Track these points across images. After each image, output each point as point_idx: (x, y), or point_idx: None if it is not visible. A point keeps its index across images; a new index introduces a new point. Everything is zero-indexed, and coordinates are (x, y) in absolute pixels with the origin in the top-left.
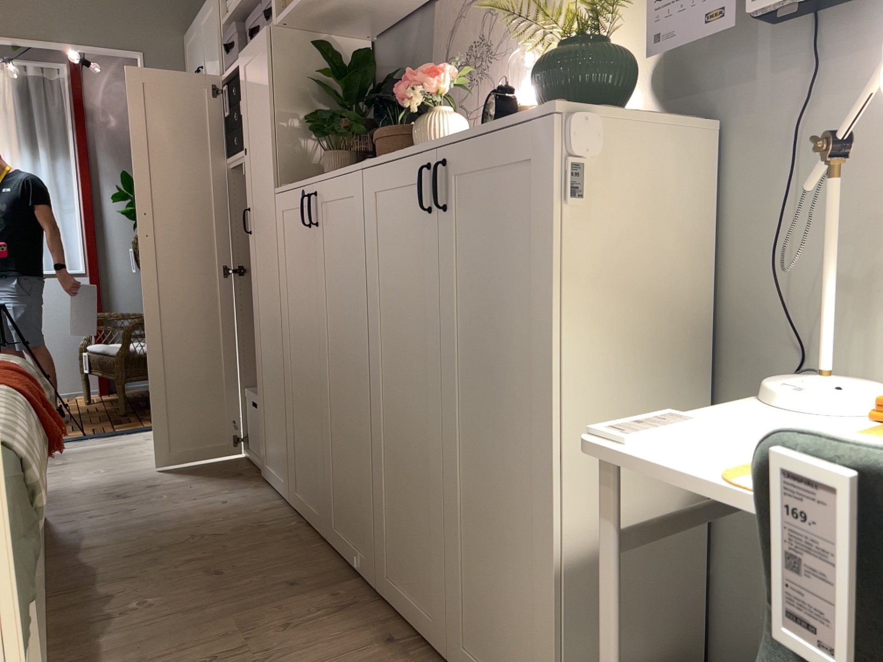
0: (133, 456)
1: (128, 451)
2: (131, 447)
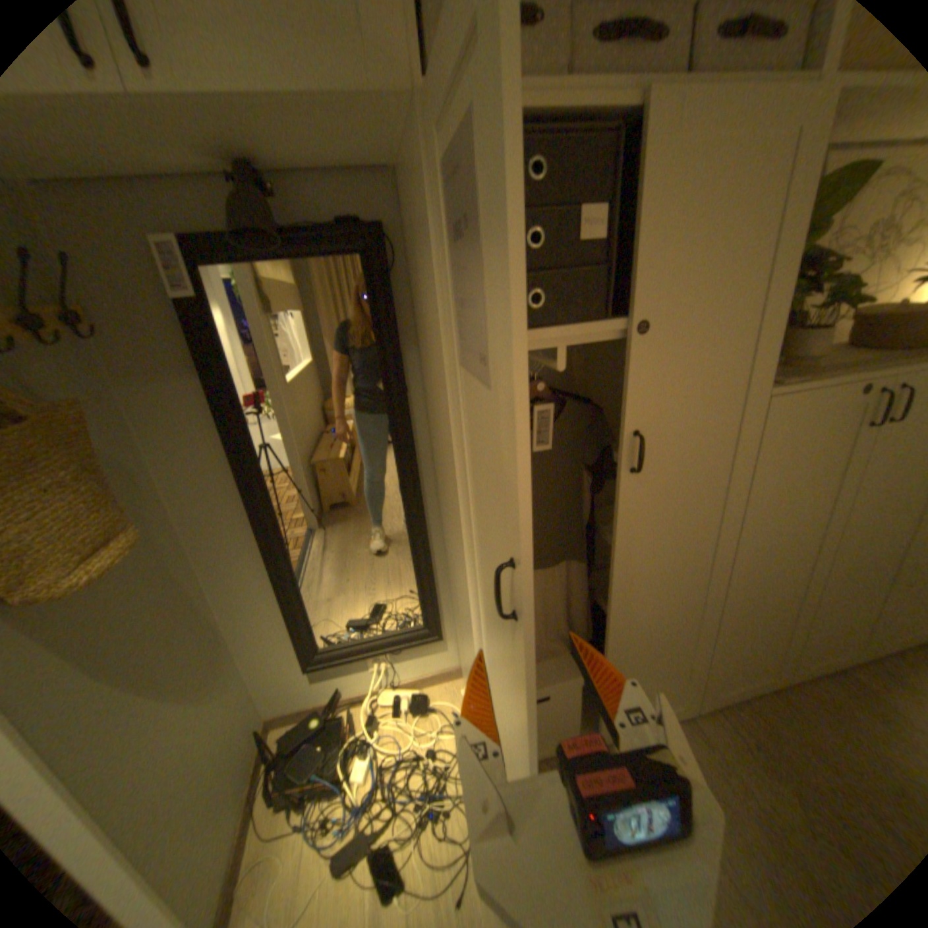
0: None
1: None
2: None
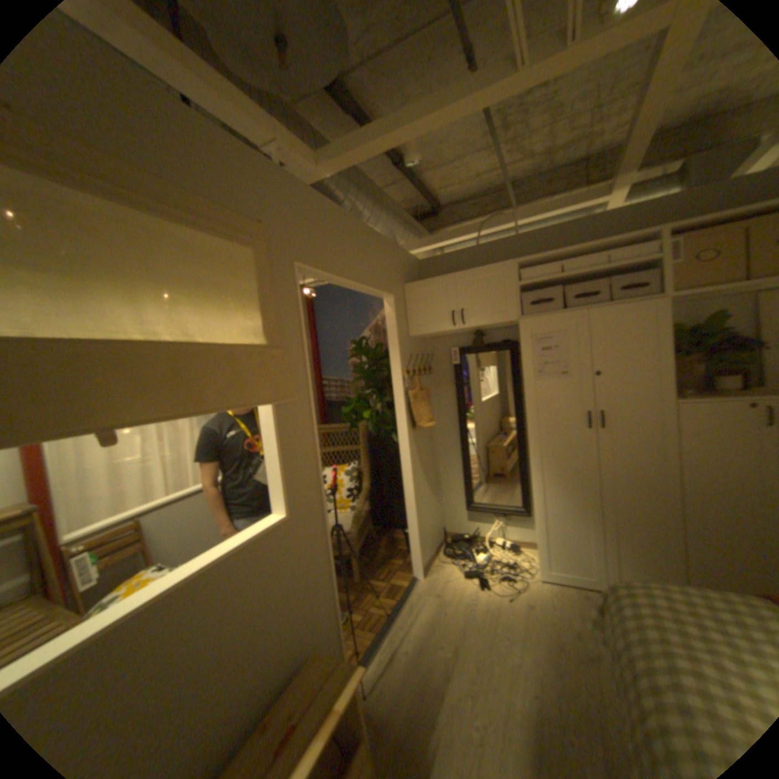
0: (478, 619)
1: (460, 616)
2: (450, 612)
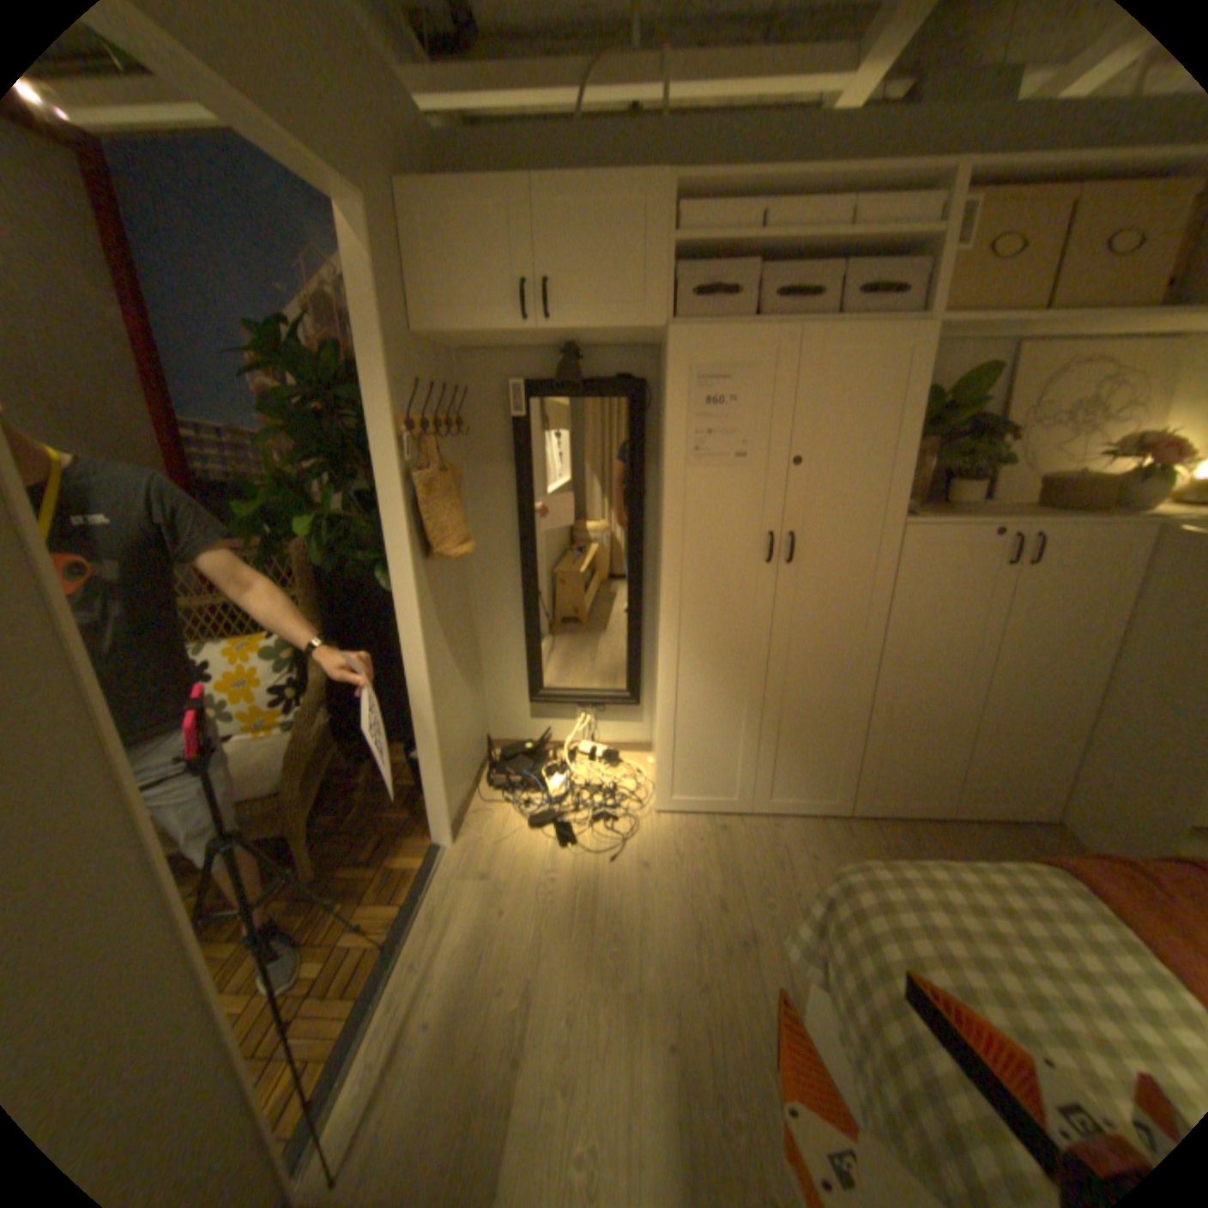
0: (563, 906)
1: (530, 908)
2: (511, 903)
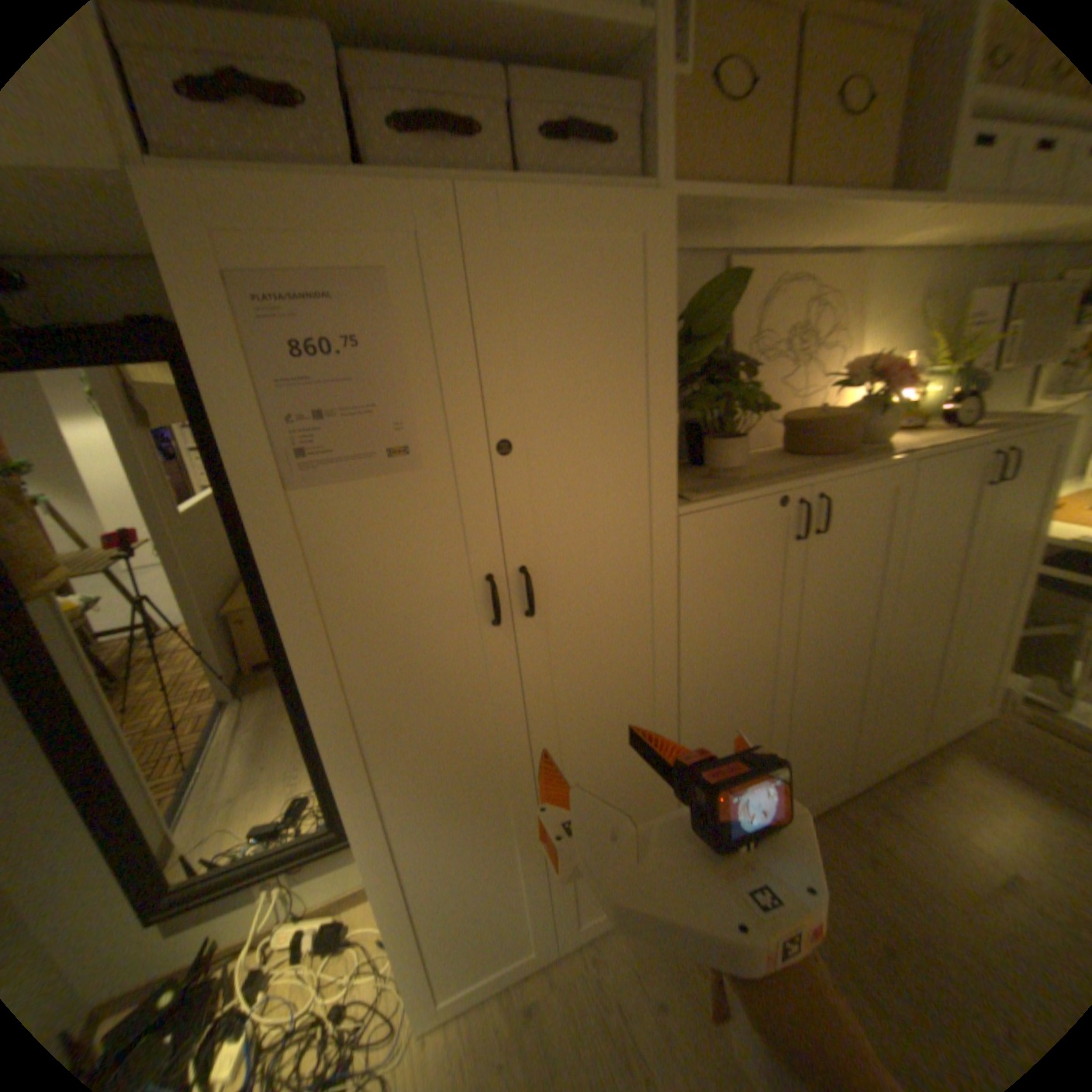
0: None
1: None
2: None
